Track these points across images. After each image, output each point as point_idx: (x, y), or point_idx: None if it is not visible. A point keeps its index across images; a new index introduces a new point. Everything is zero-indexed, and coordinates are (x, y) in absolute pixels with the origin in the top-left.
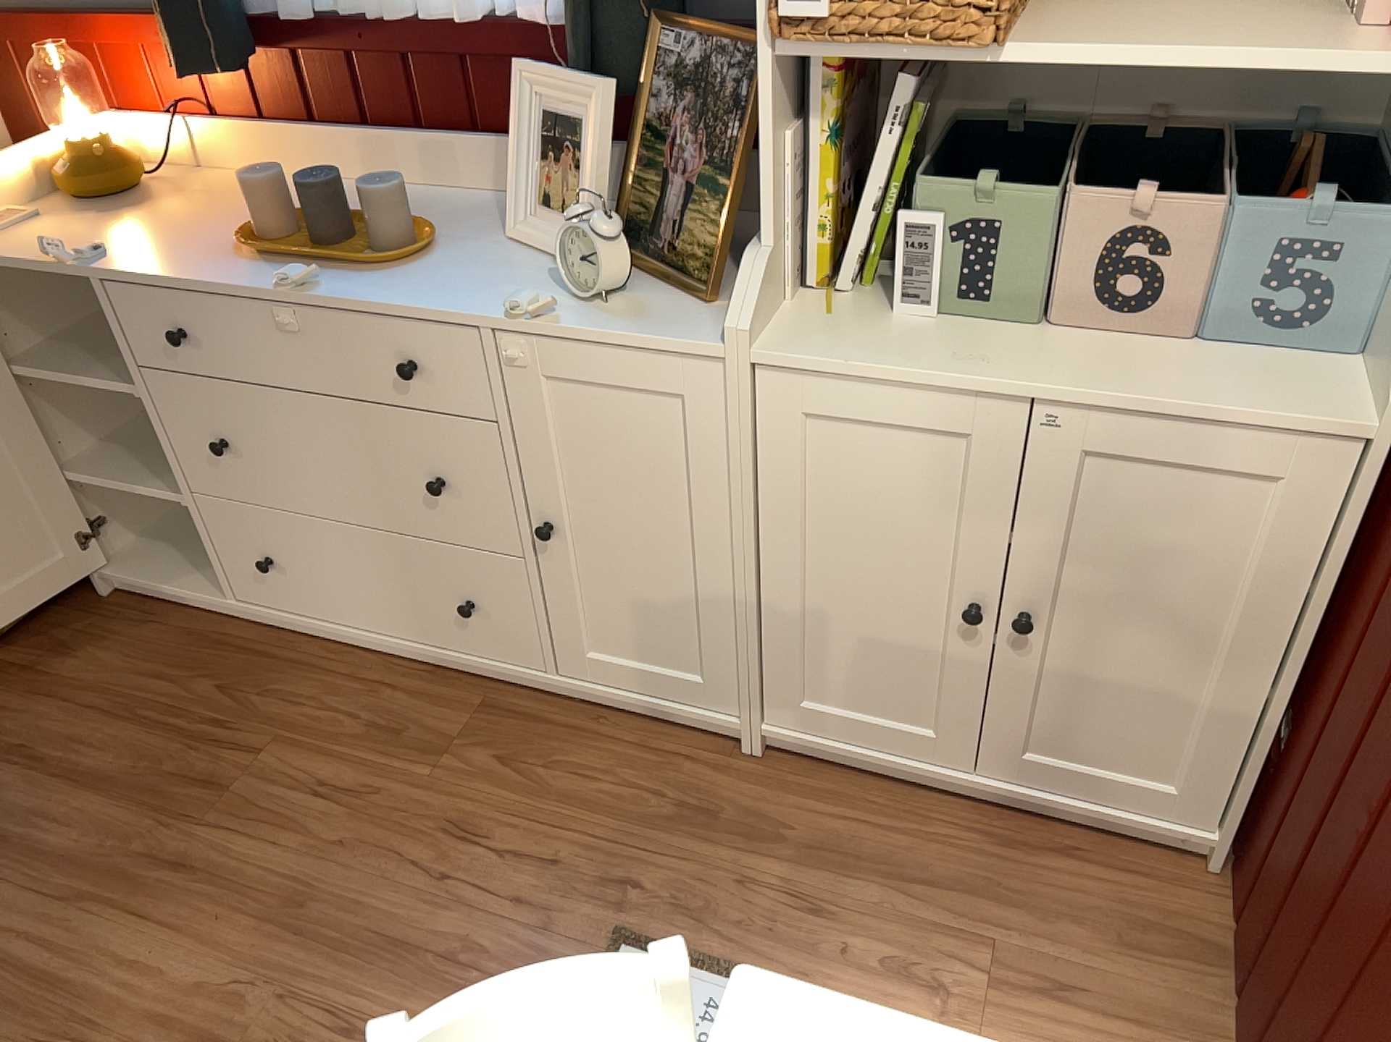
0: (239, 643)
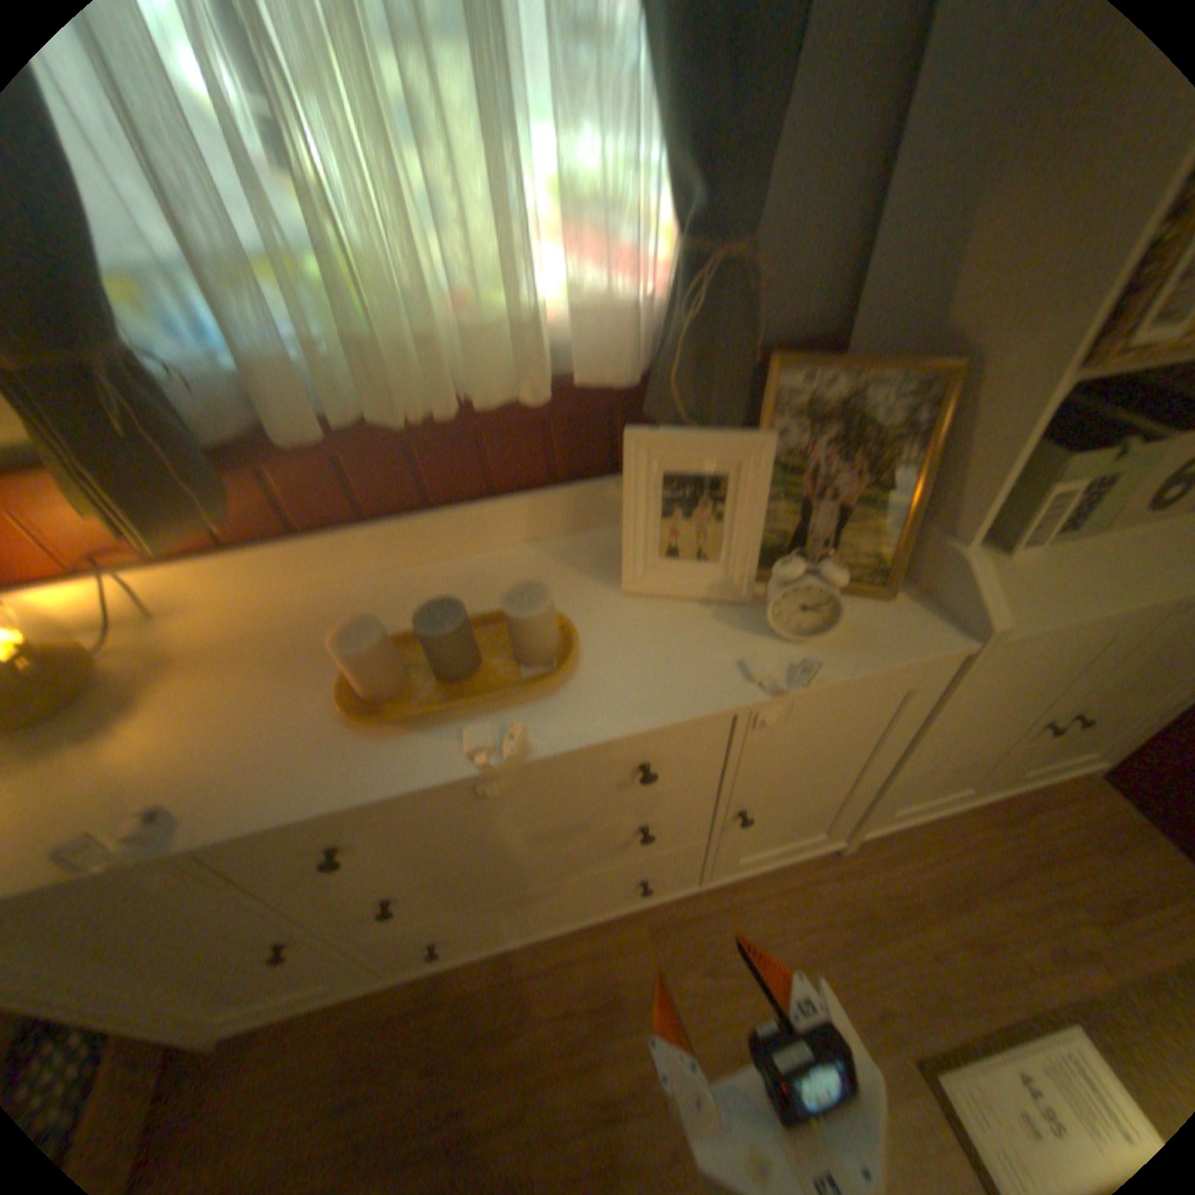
0: (393, 1016)
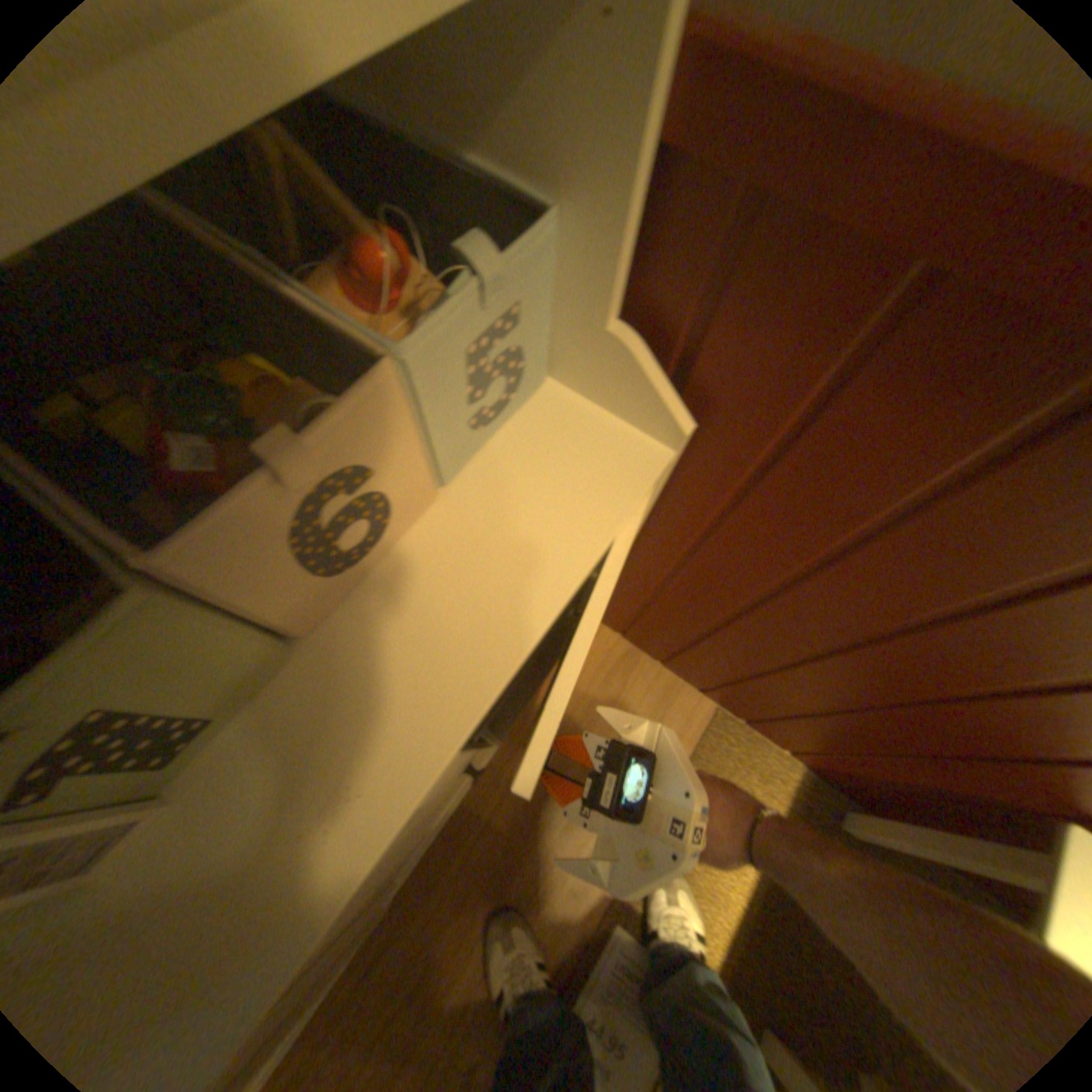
0: None
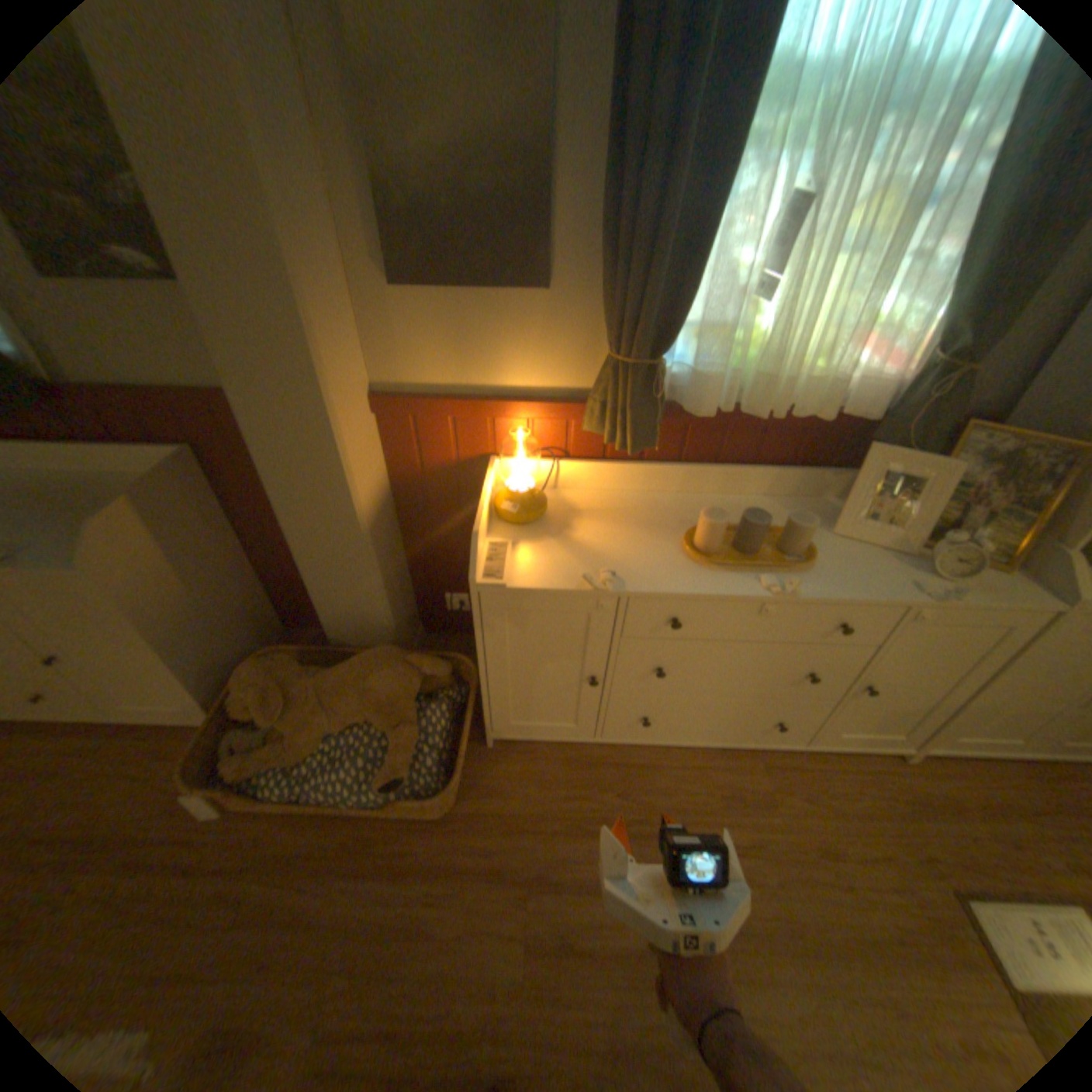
0: (597, 764)
